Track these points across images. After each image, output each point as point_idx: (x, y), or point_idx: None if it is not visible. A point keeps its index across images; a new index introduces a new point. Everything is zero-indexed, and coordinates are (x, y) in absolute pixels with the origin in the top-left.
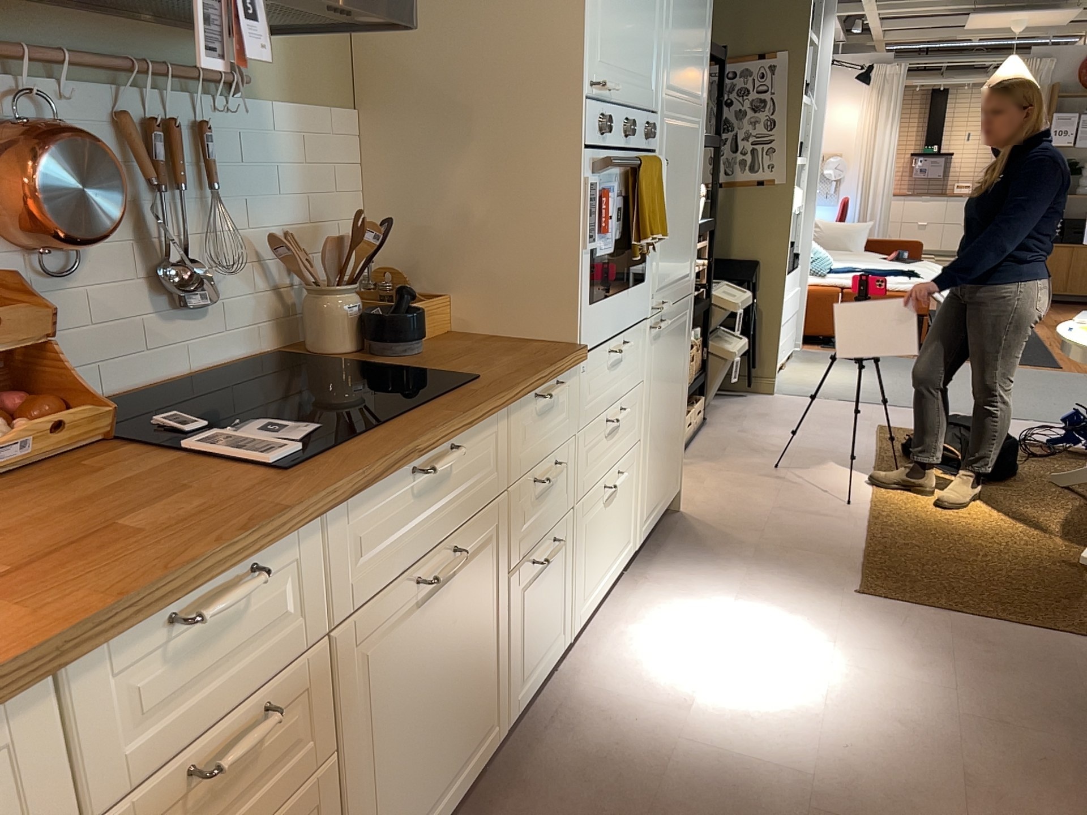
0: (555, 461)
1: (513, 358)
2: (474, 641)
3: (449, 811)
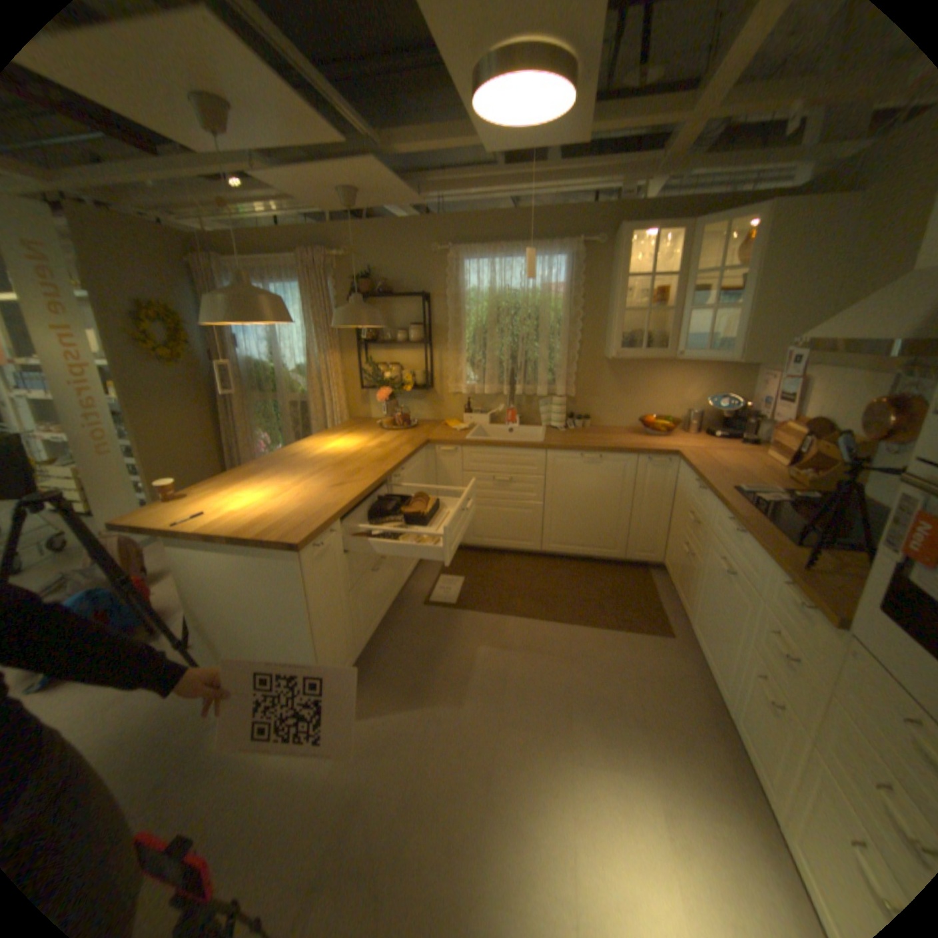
0: (798, 660)
1: (836, 580)
2: (733, 634)
3: (711, 674)
